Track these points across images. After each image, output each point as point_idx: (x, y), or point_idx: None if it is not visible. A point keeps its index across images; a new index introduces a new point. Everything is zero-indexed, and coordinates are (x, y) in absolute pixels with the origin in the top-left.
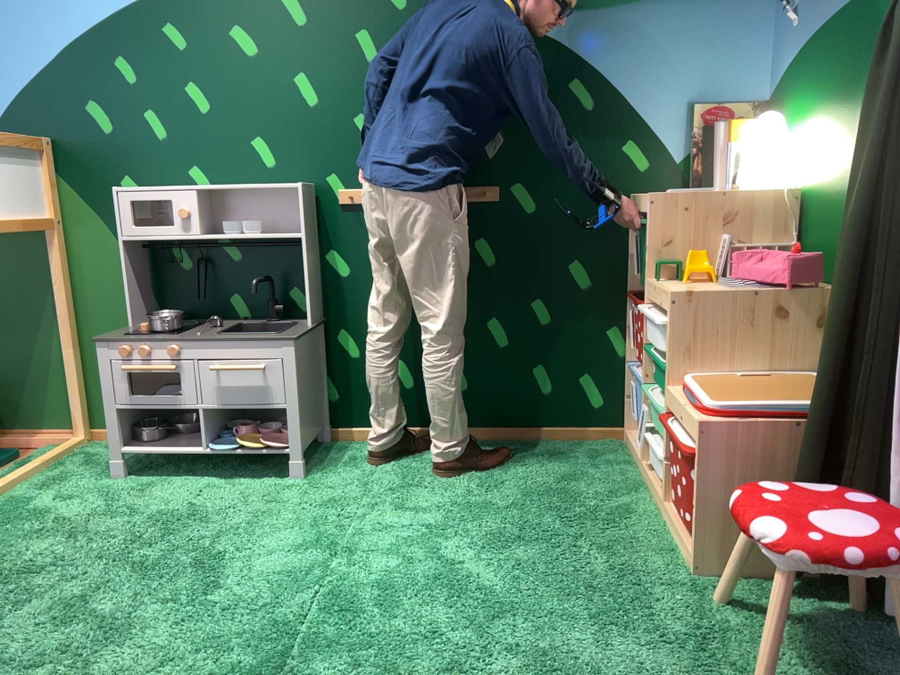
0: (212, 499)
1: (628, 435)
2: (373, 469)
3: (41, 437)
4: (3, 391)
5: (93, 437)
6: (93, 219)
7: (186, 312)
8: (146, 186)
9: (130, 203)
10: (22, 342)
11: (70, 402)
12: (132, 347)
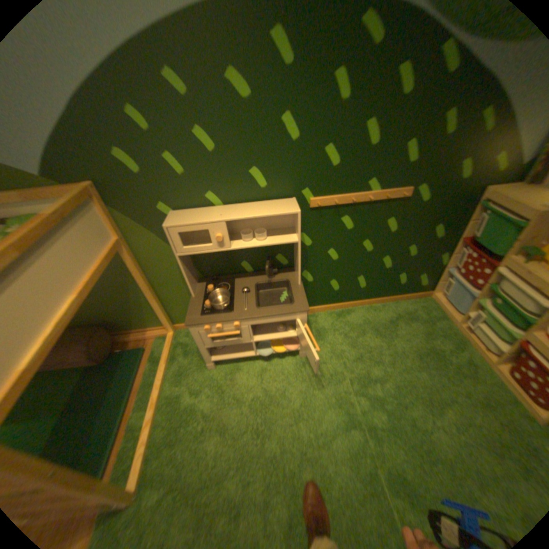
0: (270, 381)
1: (438, 298)
2: (332, 340)
3: (150, 335)
4: (119, 318)
5: (176, 329)
6: (144, 231)
7: (216, 273)
8: (176, 208)
9: (178, 234)
10: (121, 297)
11: (159, 317)
12: (211, 325)
